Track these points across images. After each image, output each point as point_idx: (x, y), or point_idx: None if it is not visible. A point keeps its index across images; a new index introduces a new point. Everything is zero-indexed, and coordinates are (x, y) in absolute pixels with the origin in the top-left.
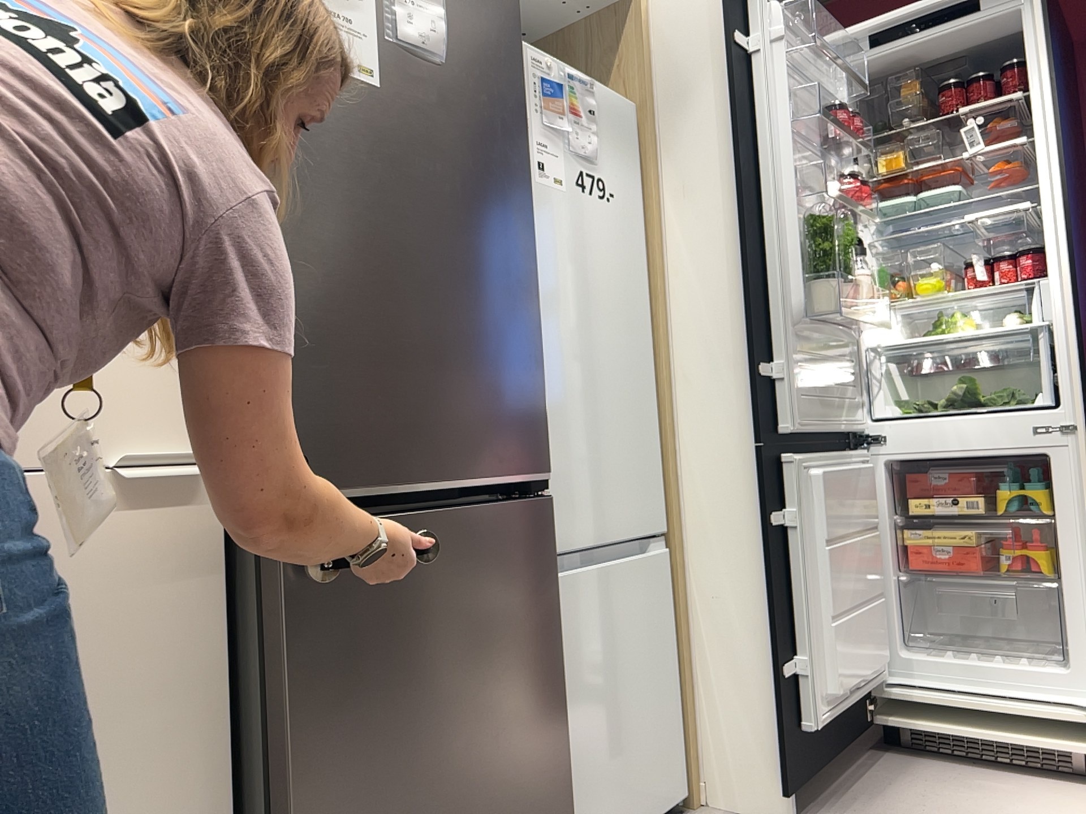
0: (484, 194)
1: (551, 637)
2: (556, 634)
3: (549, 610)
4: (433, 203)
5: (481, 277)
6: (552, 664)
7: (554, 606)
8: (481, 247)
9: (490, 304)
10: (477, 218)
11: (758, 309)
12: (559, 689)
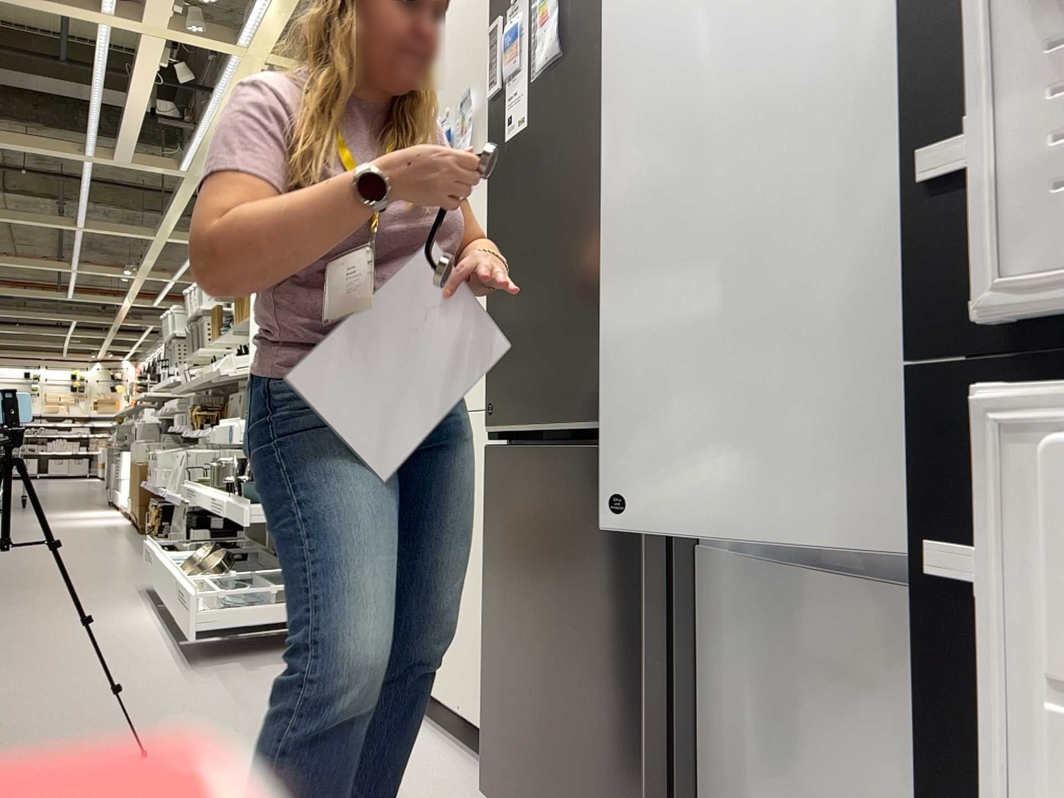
0: (592, 147)
1: (633, 605)
2: (641, 606)
3: (633, 575)
4: (554, 189)
5: (586, 232)
6: (633, 636)
7: (641, 575)
8: (587, 202)
9: (591, 256)
10: (585, 176)
11: (953, 4)
12: (641, 669)
